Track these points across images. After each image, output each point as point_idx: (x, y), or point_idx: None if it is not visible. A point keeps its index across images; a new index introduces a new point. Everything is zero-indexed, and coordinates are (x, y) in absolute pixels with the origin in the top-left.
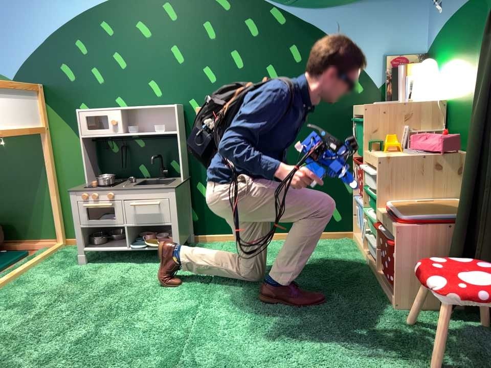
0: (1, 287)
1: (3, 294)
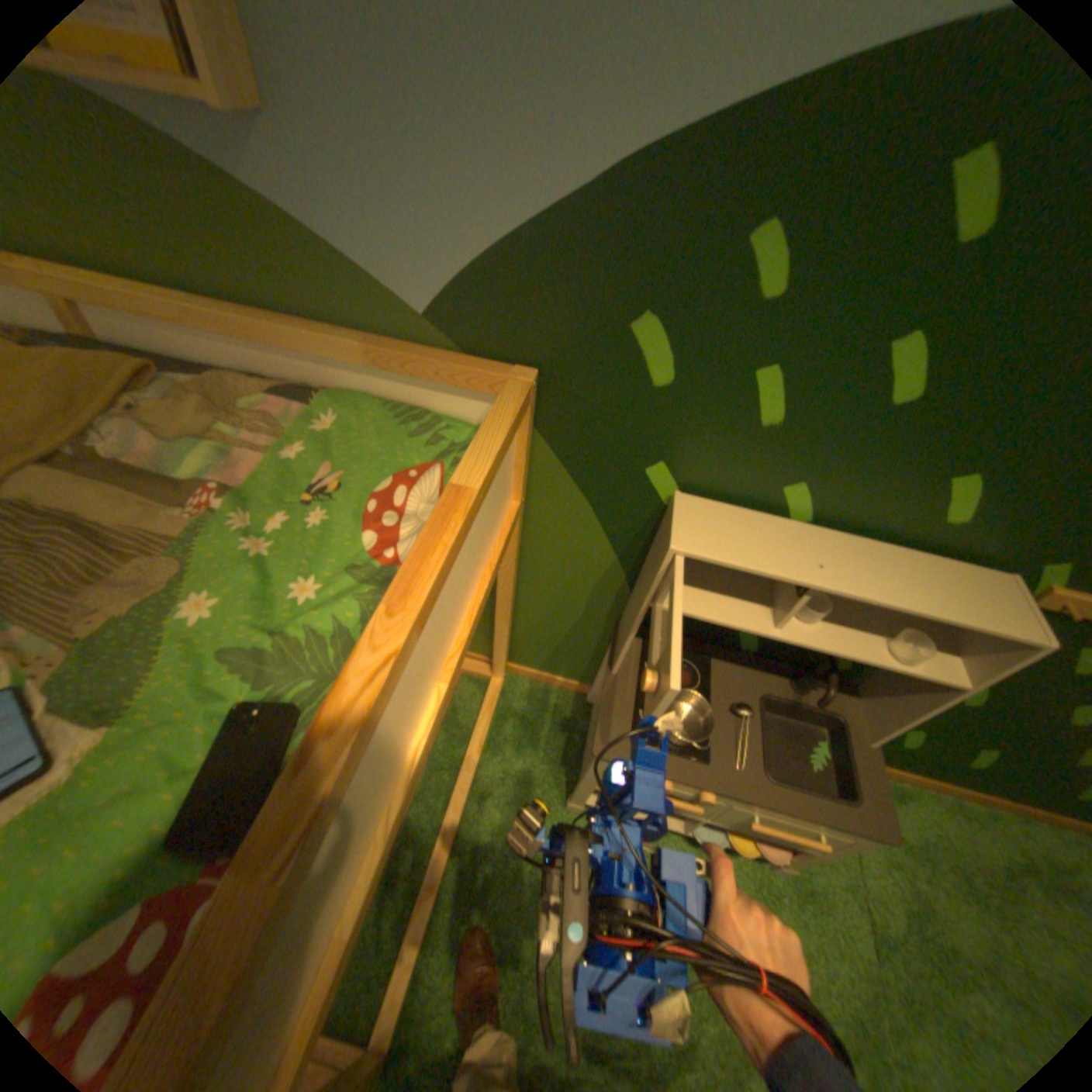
0: (441, 895)
1: (456, 939)
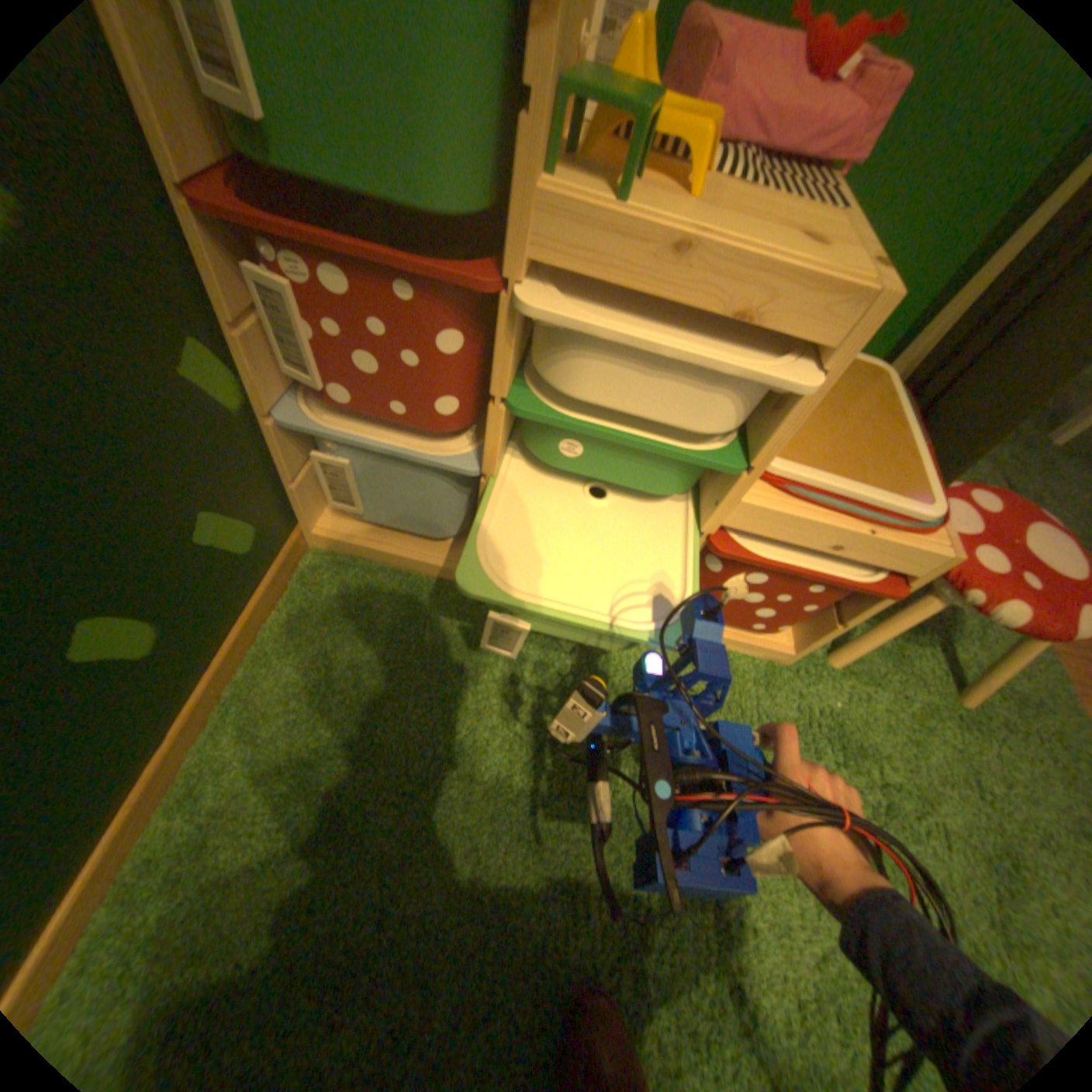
0: None
1: None
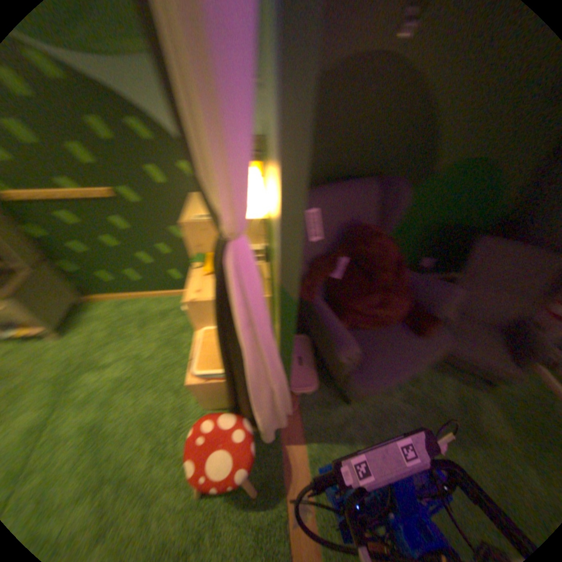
0: None
1: None
